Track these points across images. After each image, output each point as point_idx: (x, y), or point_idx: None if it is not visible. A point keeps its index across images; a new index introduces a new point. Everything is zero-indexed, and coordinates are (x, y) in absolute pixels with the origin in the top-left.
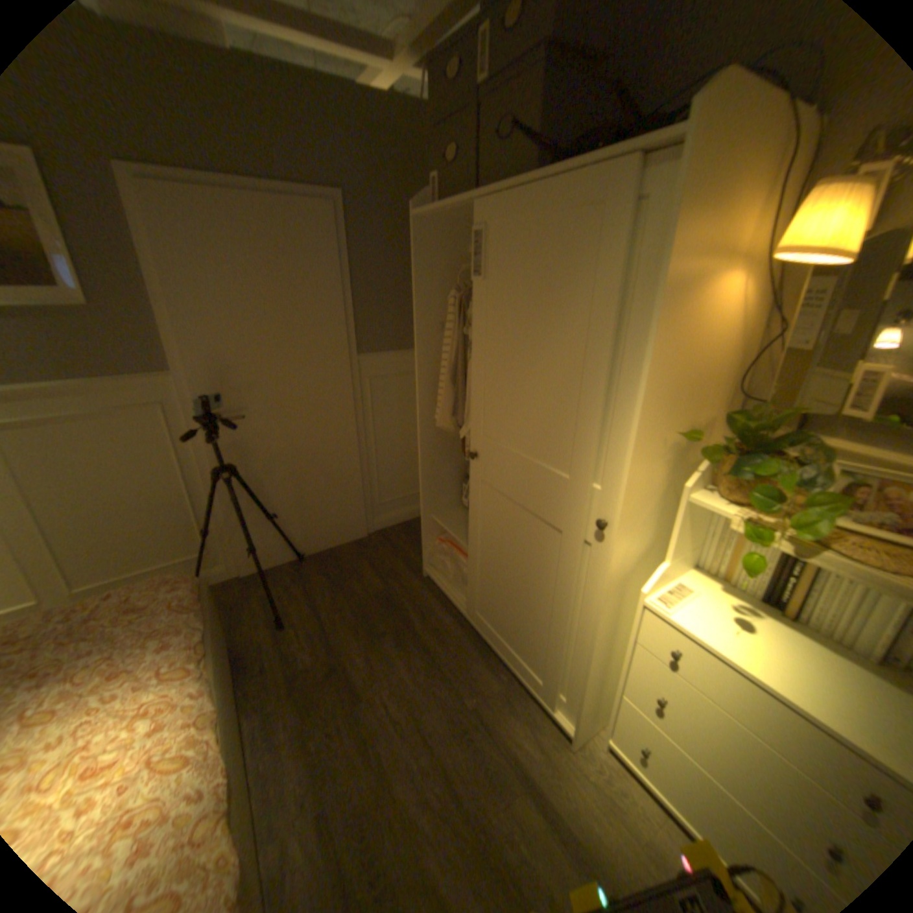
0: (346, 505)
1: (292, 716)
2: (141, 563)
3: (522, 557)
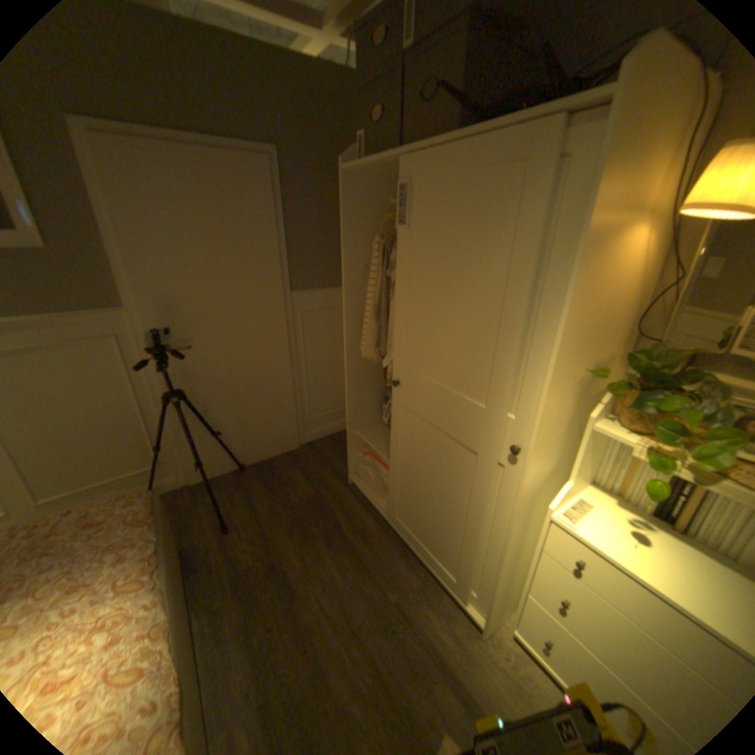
0: (281, 421)
1: (237, 613)
2: (100, 476)
3: (439, 472)
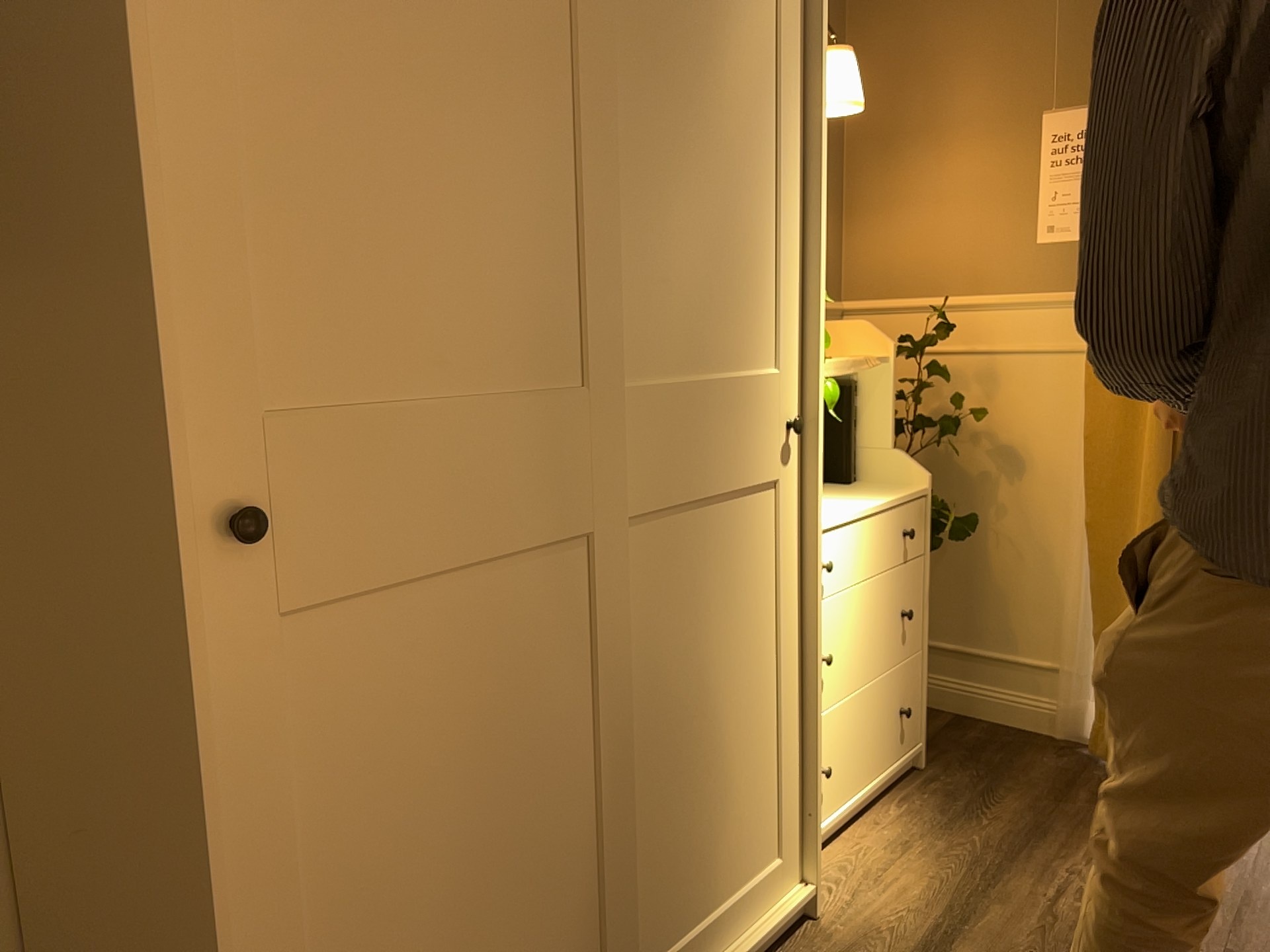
0: None
1: None
2: None
3: (680, 658)
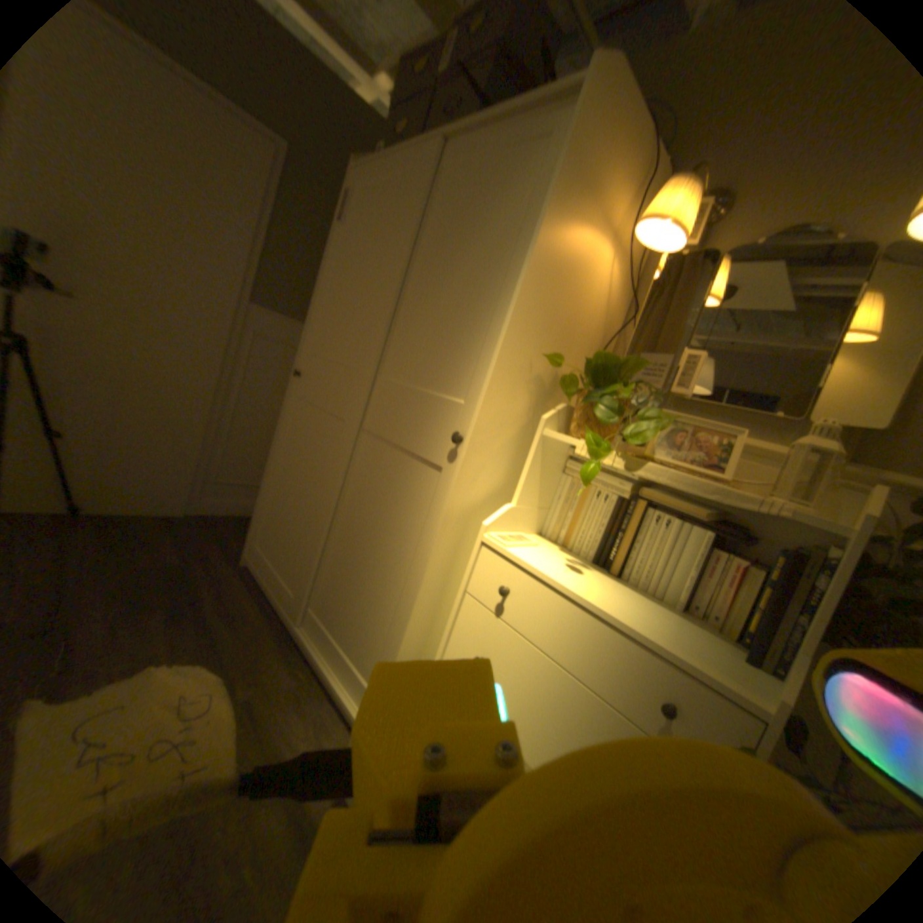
0: (166, 463)
1: None
2: None
3: (364, 506)
